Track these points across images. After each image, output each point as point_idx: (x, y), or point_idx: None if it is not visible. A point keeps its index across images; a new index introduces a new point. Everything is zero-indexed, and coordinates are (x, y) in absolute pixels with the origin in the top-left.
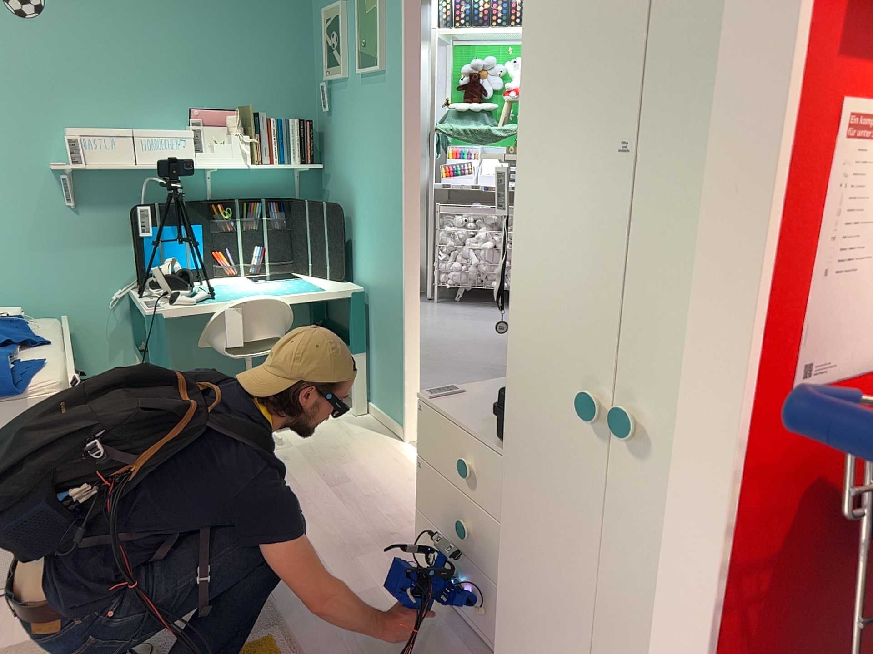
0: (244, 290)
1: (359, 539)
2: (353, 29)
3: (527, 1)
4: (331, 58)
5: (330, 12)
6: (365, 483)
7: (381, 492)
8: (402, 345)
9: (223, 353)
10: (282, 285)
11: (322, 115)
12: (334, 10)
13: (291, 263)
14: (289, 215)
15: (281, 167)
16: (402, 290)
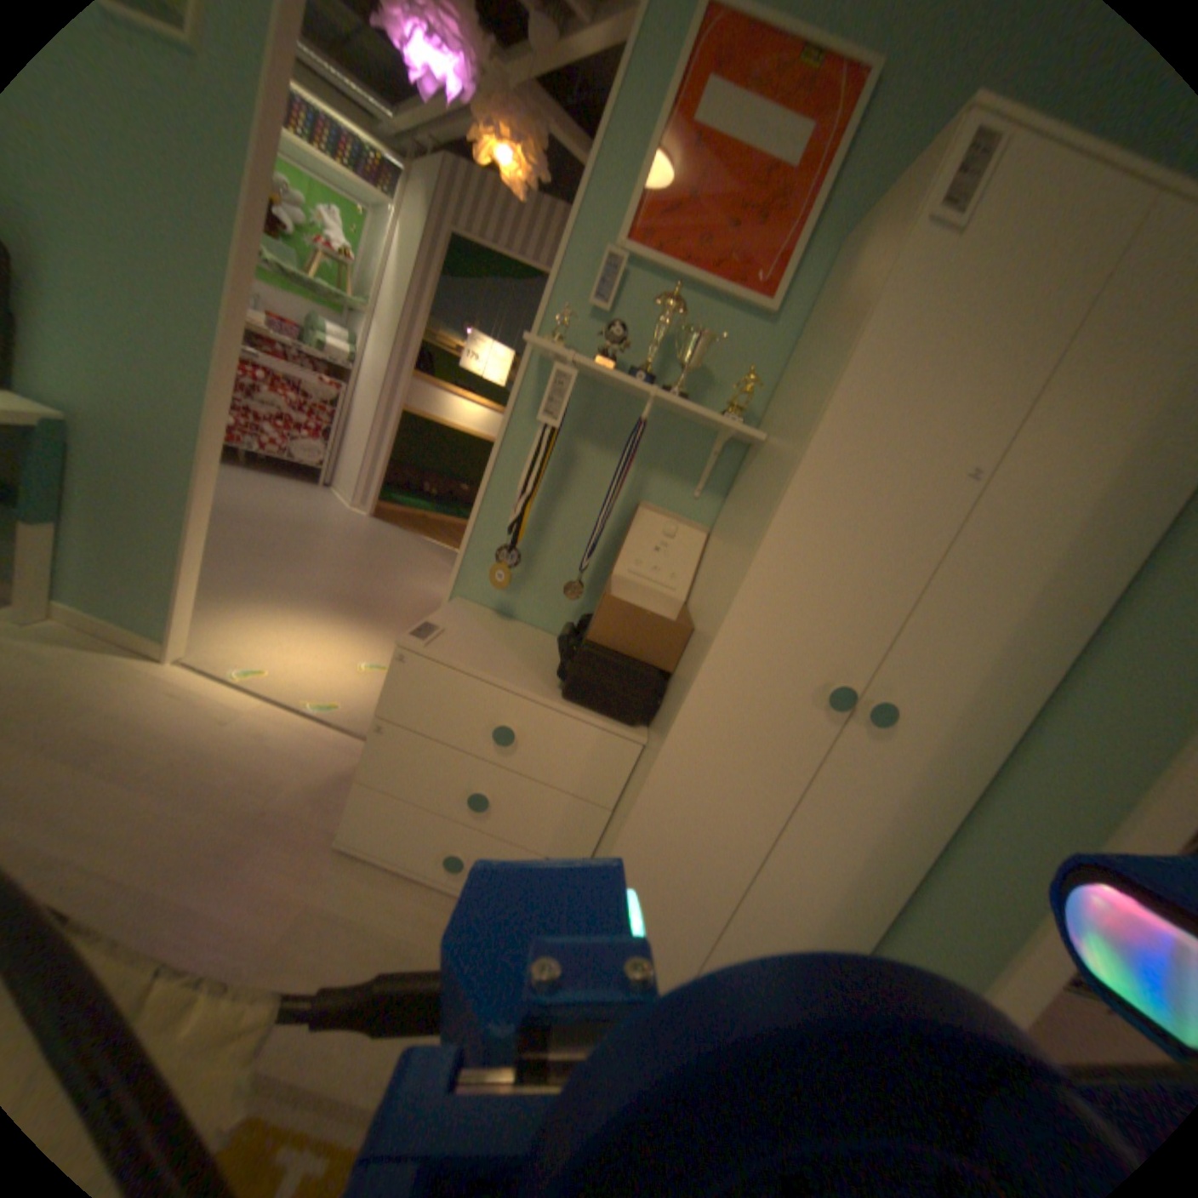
0: None
1: (214, 844)
2: None
3: (905, 265)
4: None
5: None
6: (146, 746)
7: (188, 756)
8: (180, 531)
9: None
10: None
11: None
12: None
13: None
14: None
15: None
16: (194, 450)
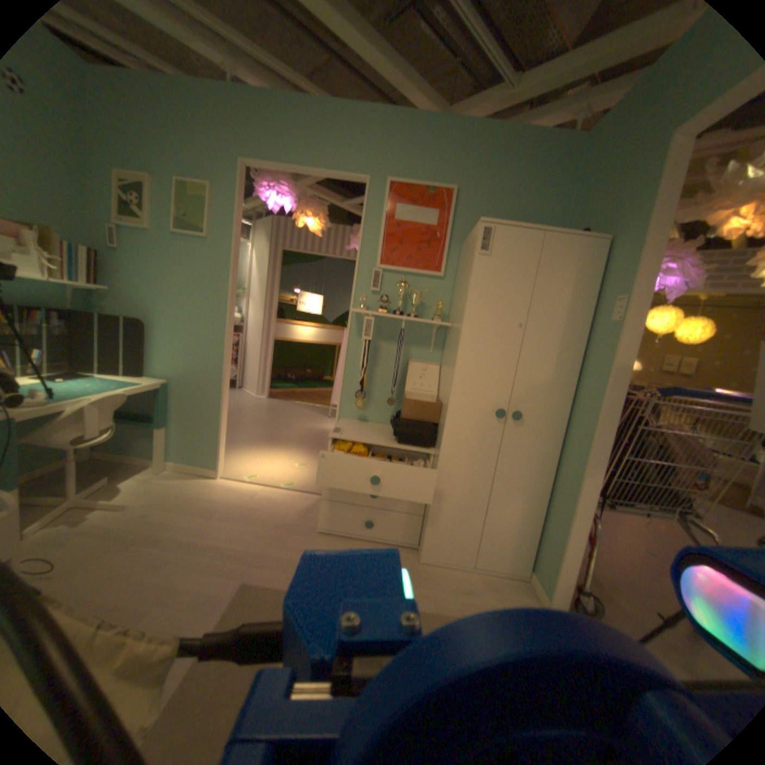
0: (61, 390)
1: (270, 536)
2: (161, 199)
3: (474, 268)
4: (124, 210)
5: (128, 176)
6: (227, 509)
7: (244, 510)
8: (217, 417)
9: (65, 447)
10: (88, 383)
11: (97, 248)
12: (135, 178)
13: (68, 365)
14: (67, 325)
15: (76, 285)
16: (219, 382)
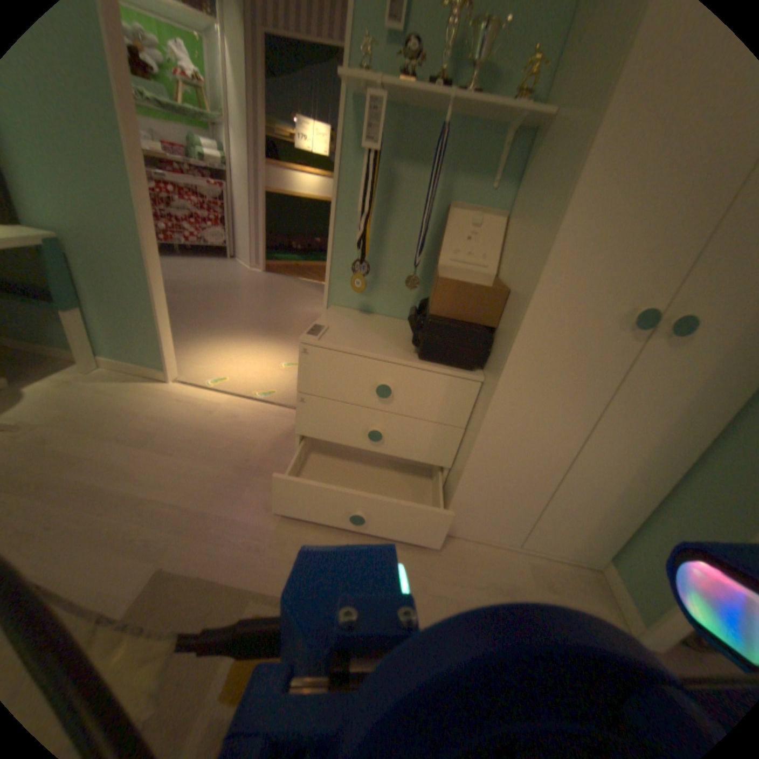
0: None
1: (225, 479)
2: None
3: None
4: None
5: None
6: (172, 430)
7: (196, 432)
8: (148, 296)
9: None
10: None
11: None
12: None
13: None
14: None
15: None
16: (138, 238)
